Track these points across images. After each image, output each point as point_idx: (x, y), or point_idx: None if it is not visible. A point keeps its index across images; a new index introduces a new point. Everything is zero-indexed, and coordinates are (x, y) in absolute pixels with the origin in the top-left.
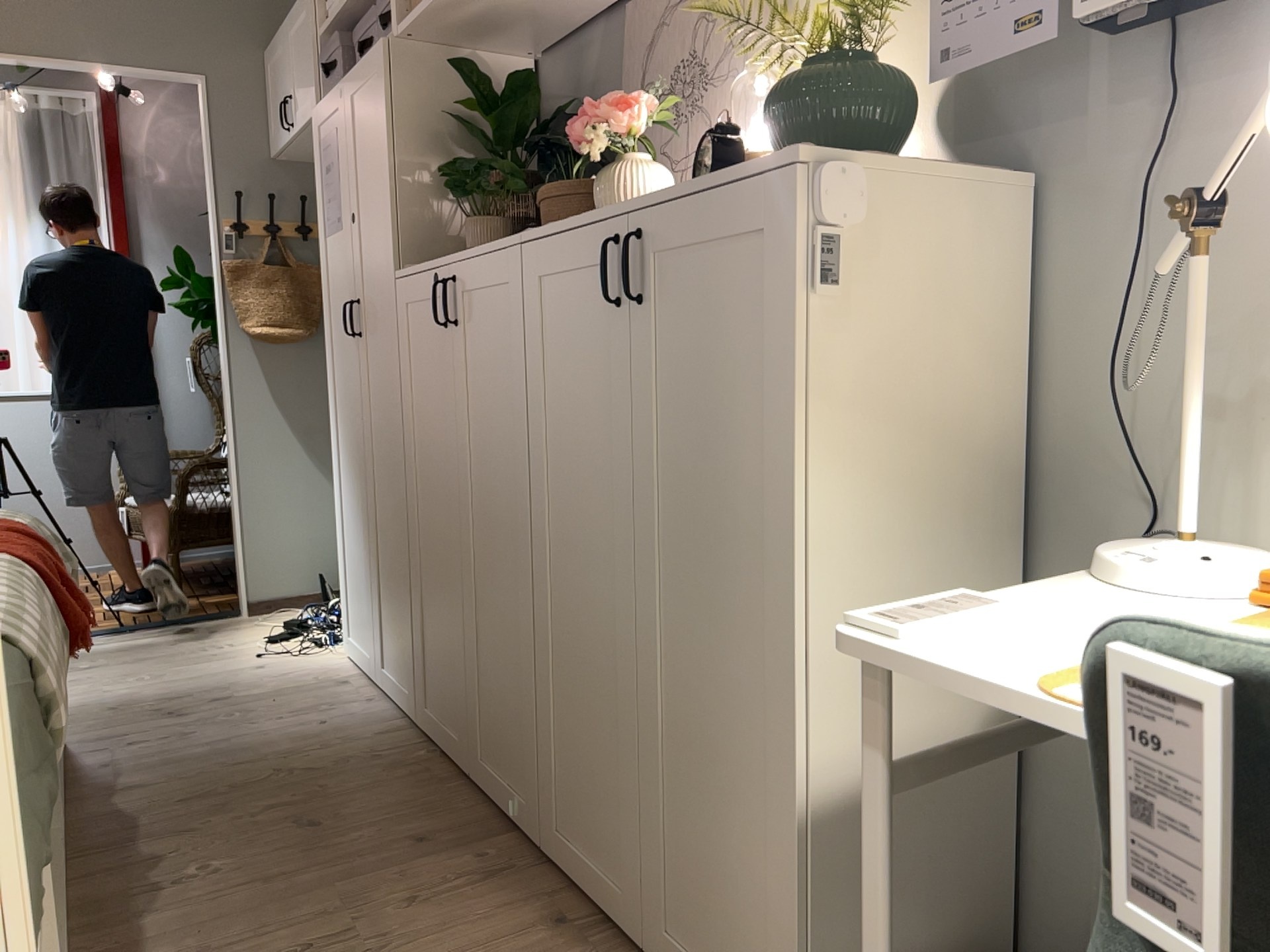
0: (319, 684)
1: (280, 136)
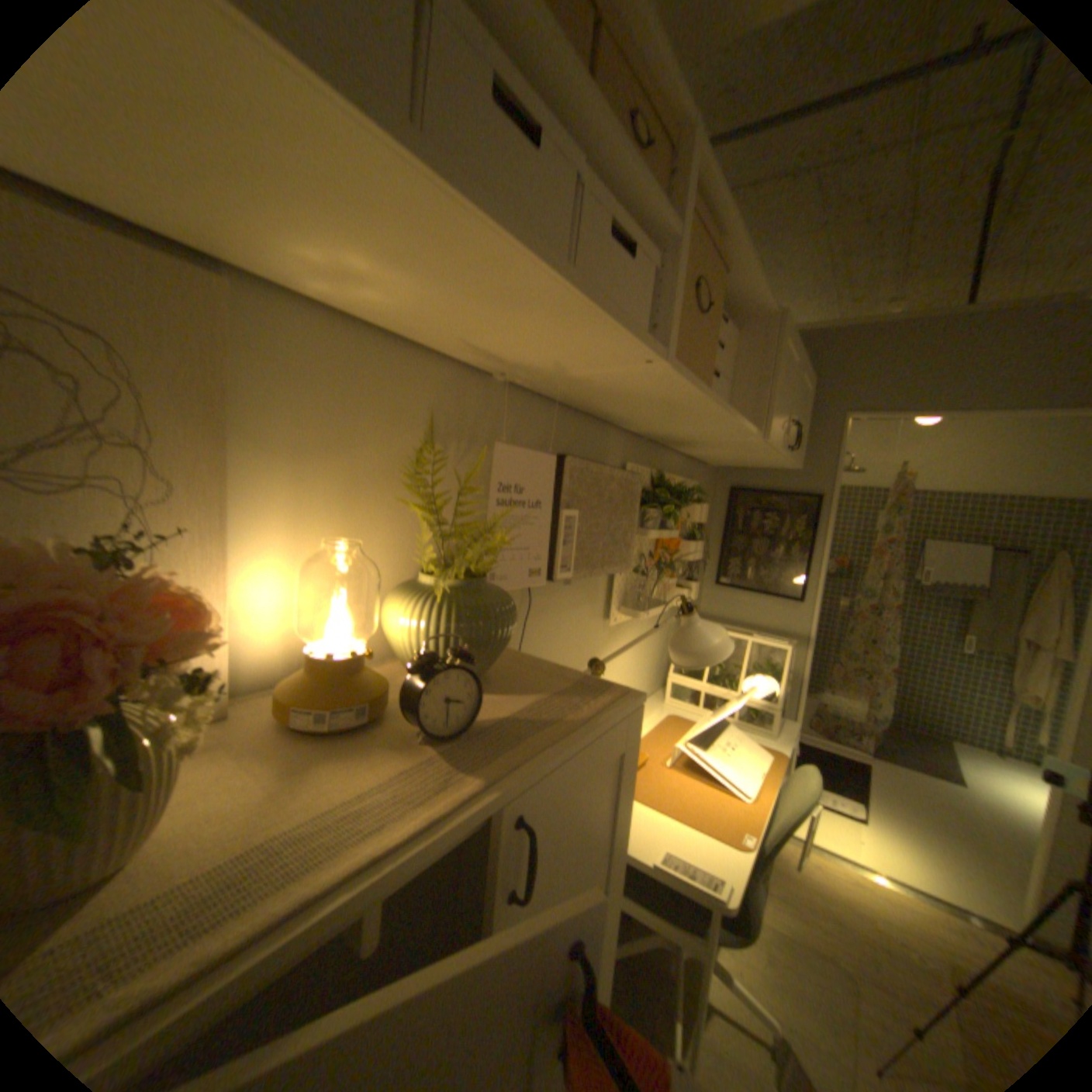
0: None
1: None
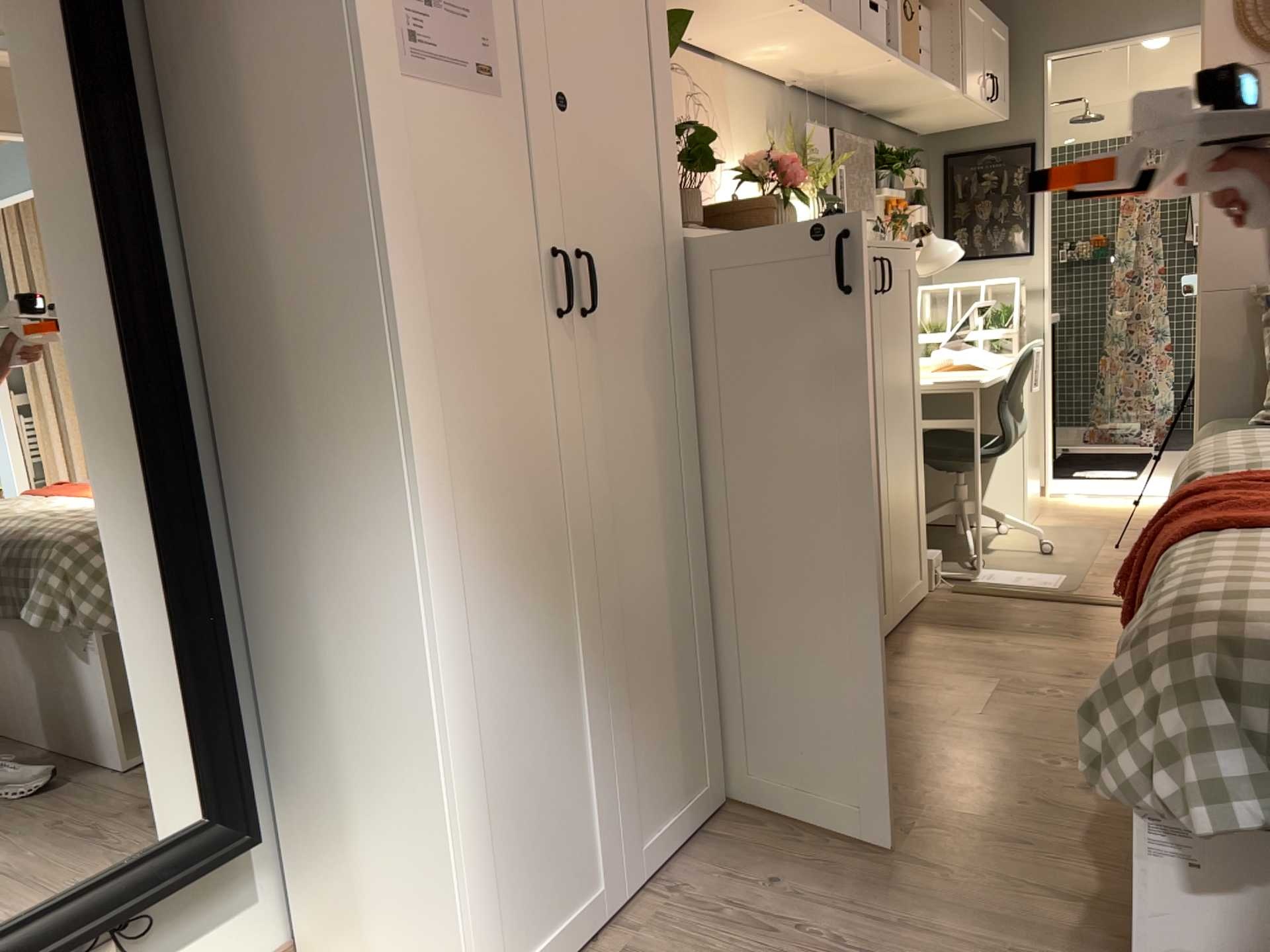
0: None
1: None
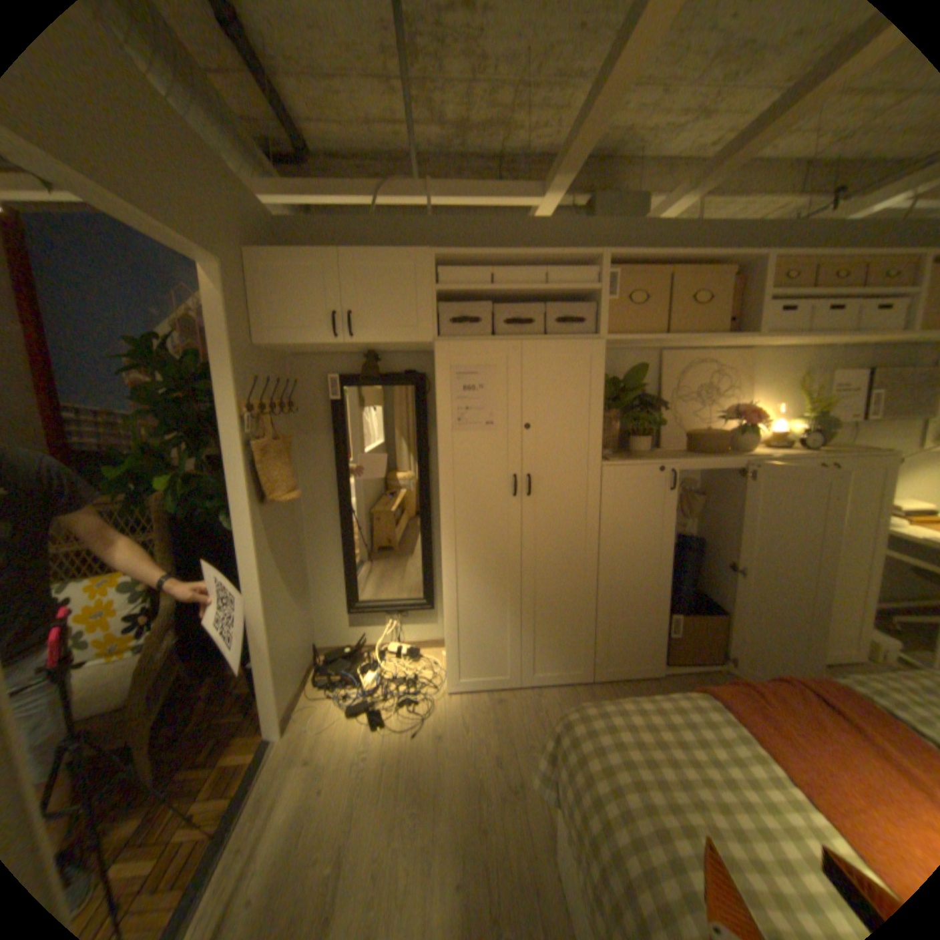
0: (497, 712)
1: (302, 336)
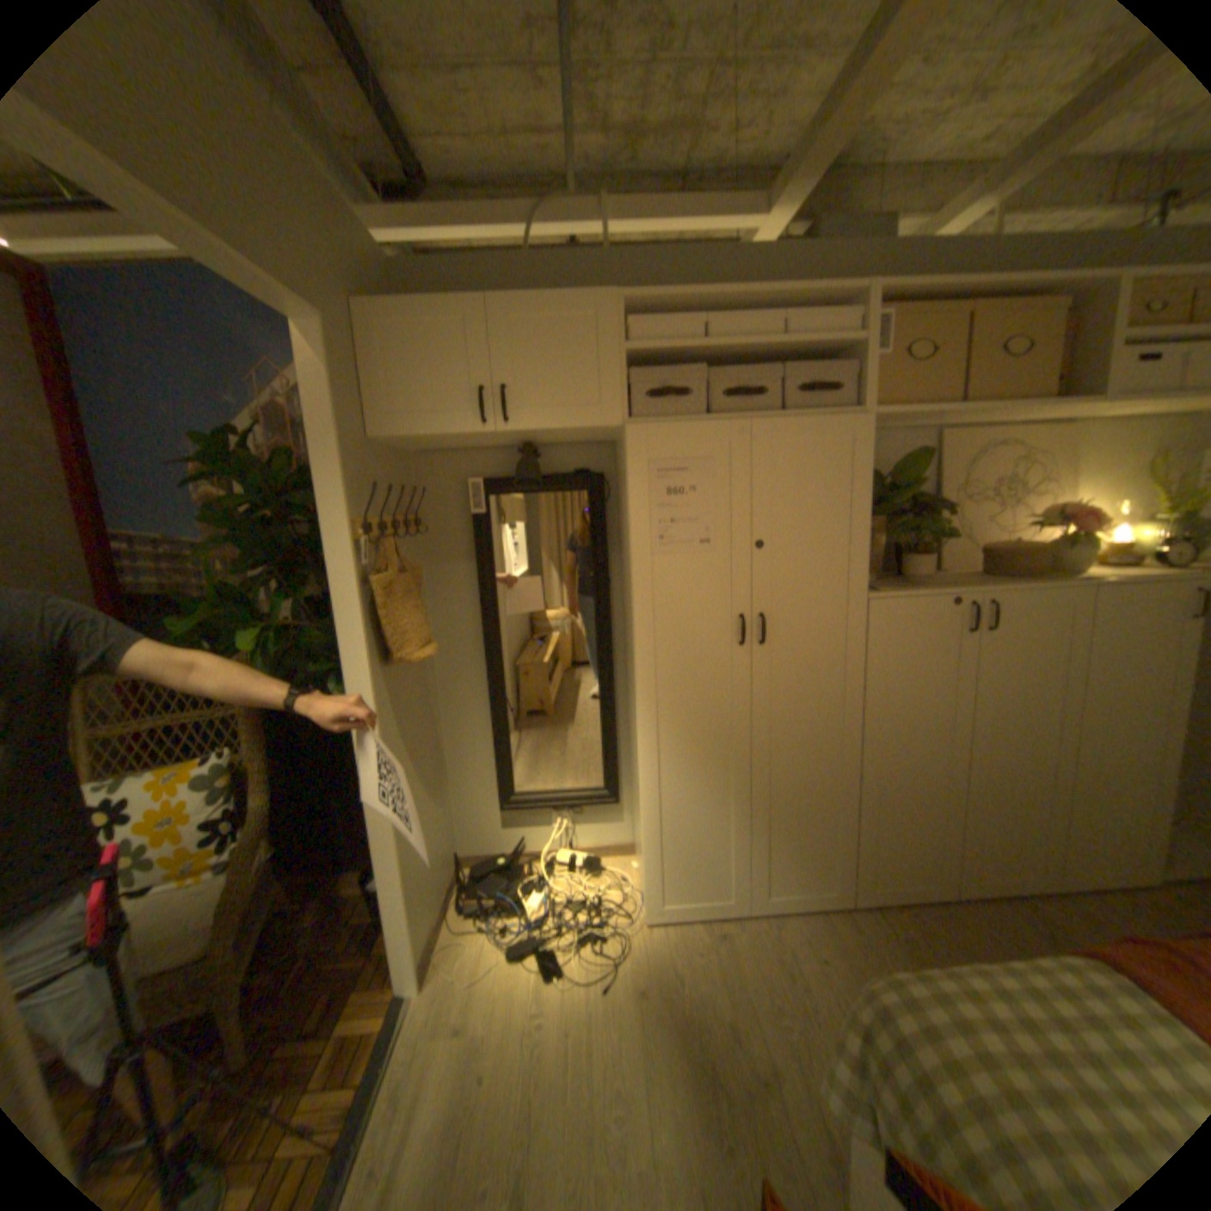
0: (720, 957)
1: (435, 424)
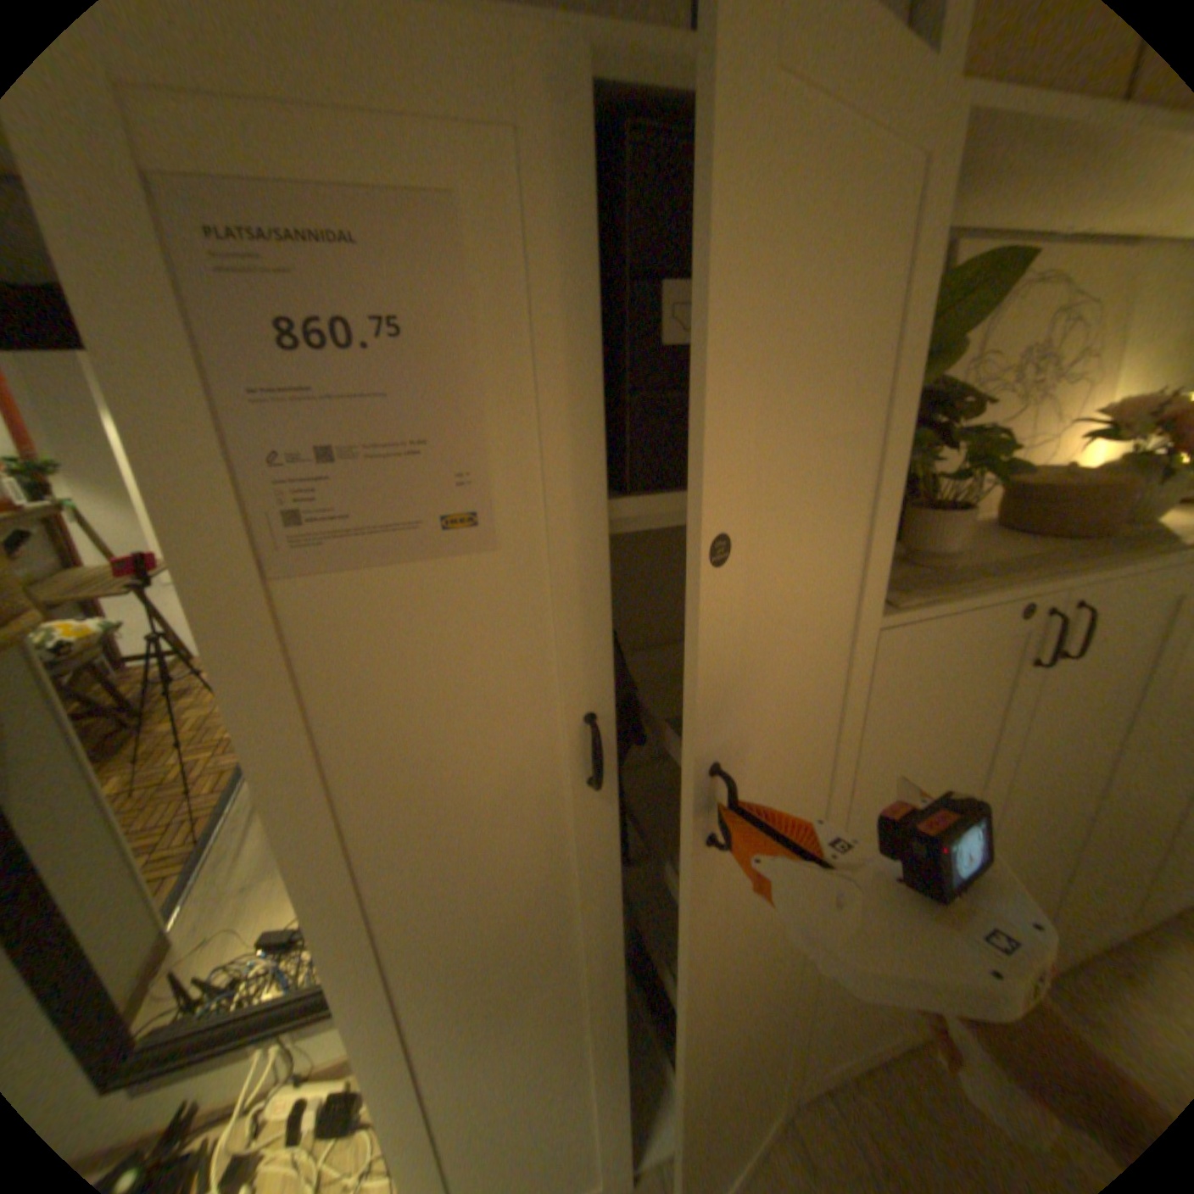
0: None
1: None
